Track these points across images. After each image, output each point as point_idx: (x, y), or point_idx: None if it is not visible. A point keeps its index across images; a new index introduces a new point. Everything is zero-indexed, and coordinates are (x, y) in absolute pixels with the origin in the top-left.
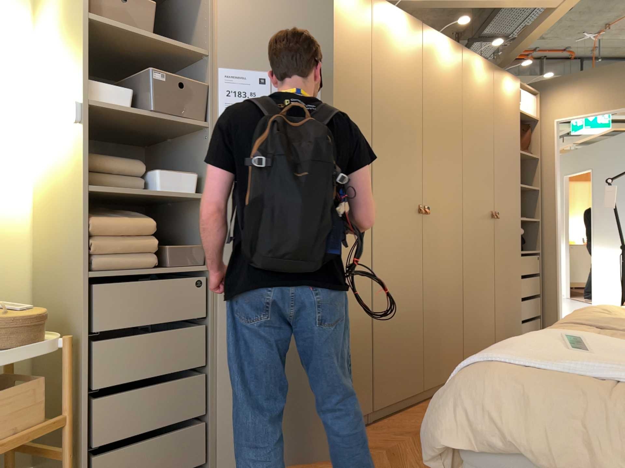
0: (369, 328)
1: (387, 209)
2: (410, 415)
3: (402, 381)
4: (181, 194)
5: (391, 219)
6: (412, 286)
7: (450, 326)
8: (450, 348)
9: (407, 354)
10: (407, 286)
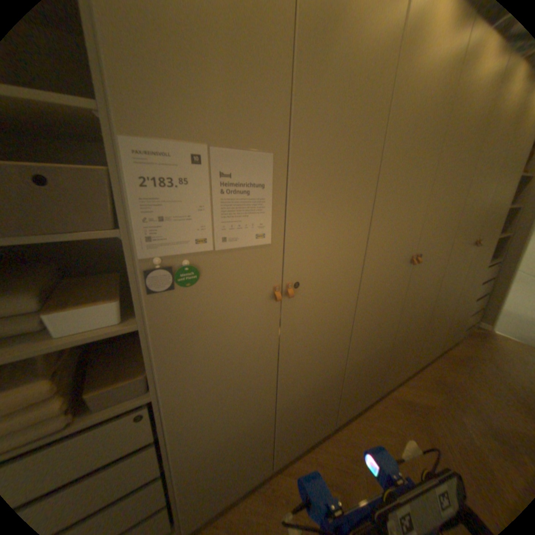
0: (341, 377)
1: (376, 272)
2: (367, 424)
3: (364, 400)
4: (94, 335)
5: (380, 279)
6: (387, 330)
7: (414, 346)
8: (409, 361)
9: (372, 380)
10: (383, 332)
